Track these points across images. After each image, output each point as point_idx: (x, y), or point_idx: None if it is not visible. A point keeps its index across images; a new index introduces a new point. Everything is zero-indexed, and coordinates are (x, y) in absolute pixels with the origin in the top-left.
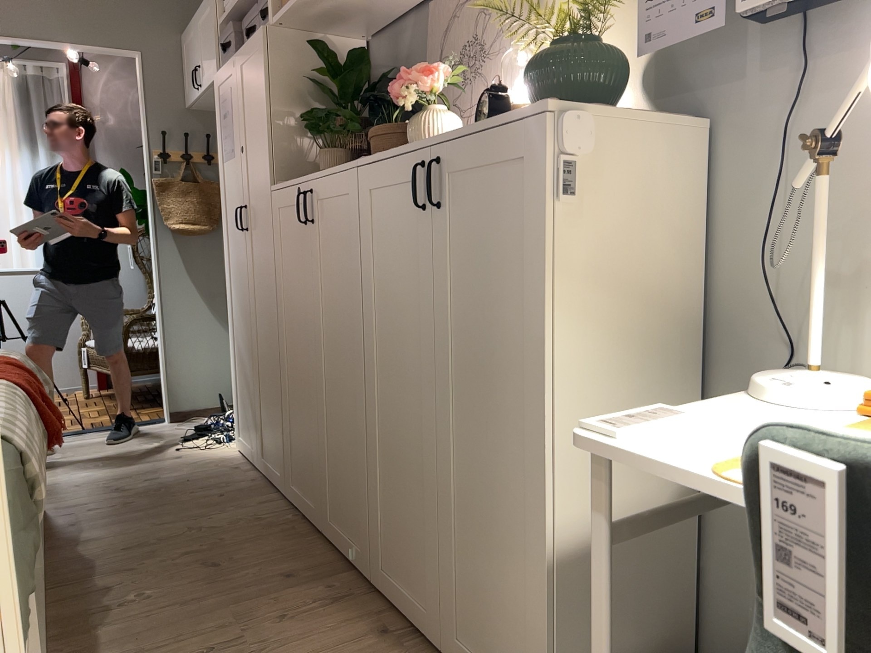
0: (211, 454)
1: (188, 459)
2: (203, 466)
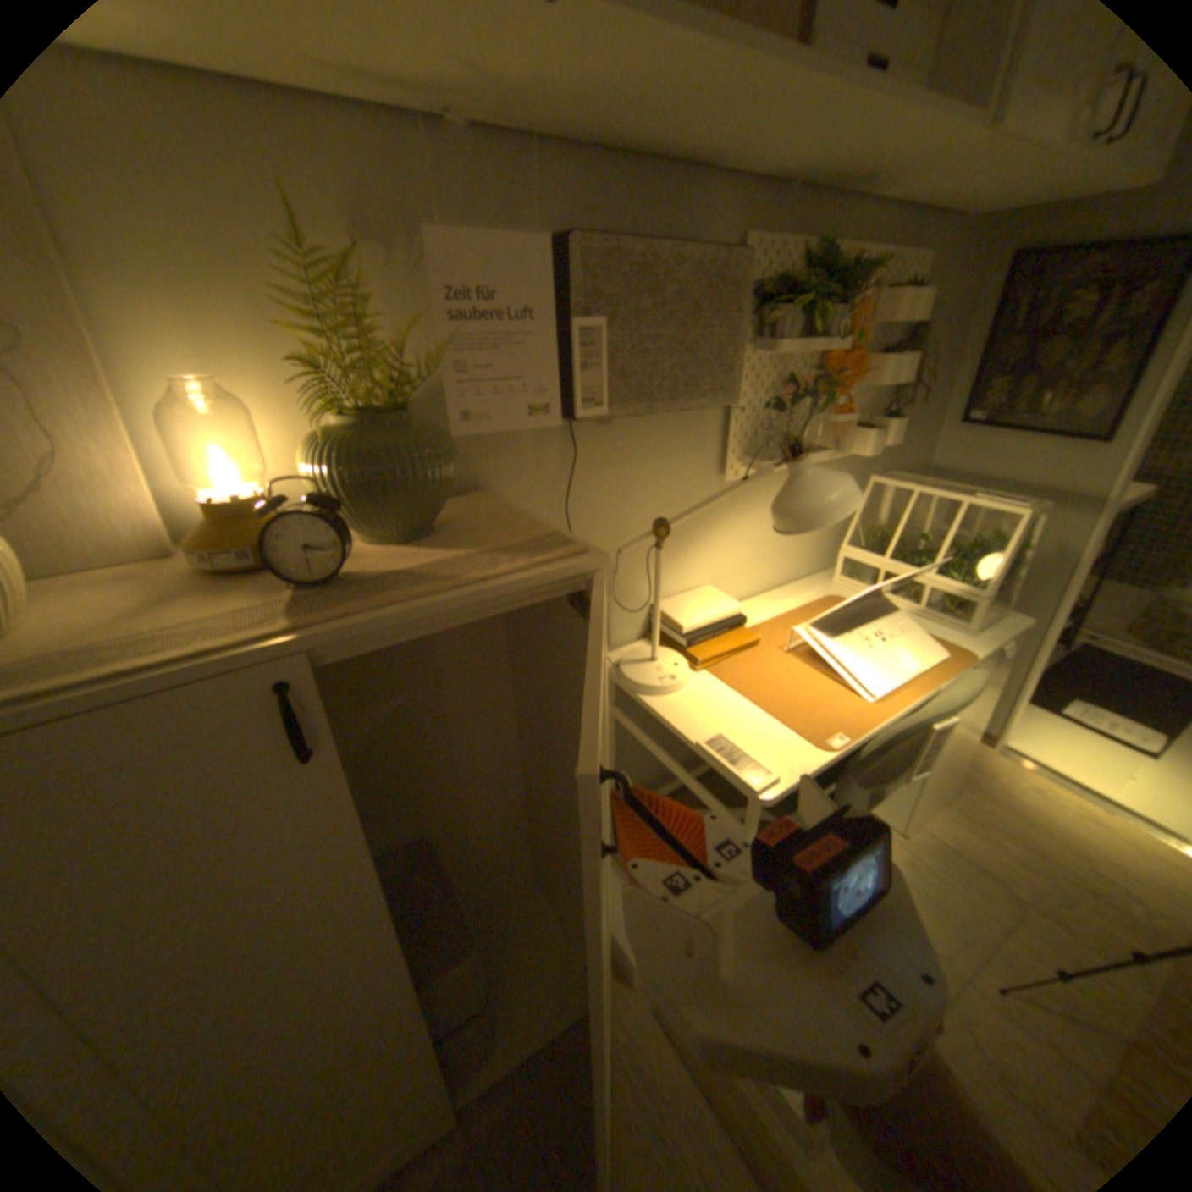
0: None
1: None
2: None
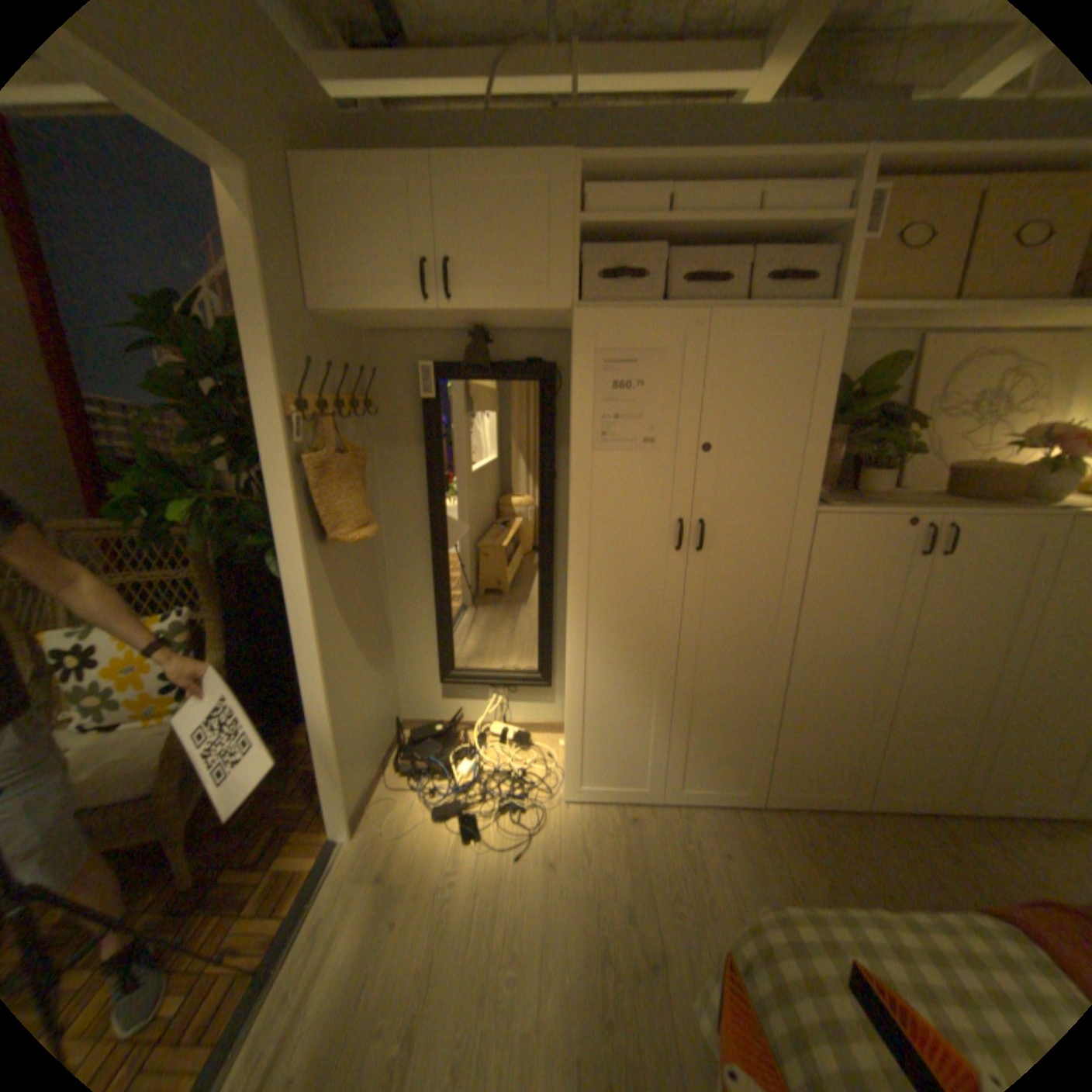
0: (563, 831)
1: (566, 858)
2: (608, 850)
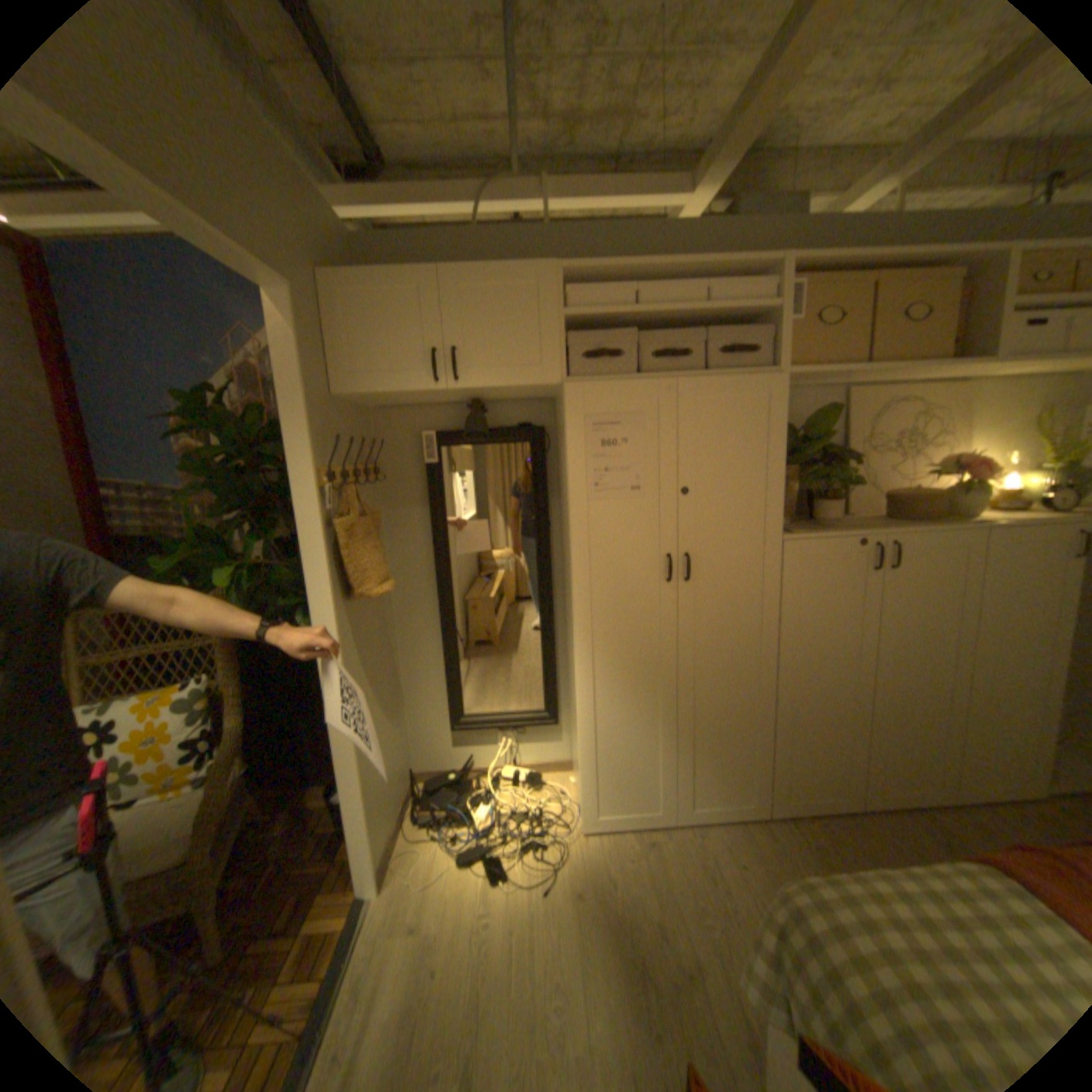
0: (585, 864)
1: (592, 889)
2: (631, 876)
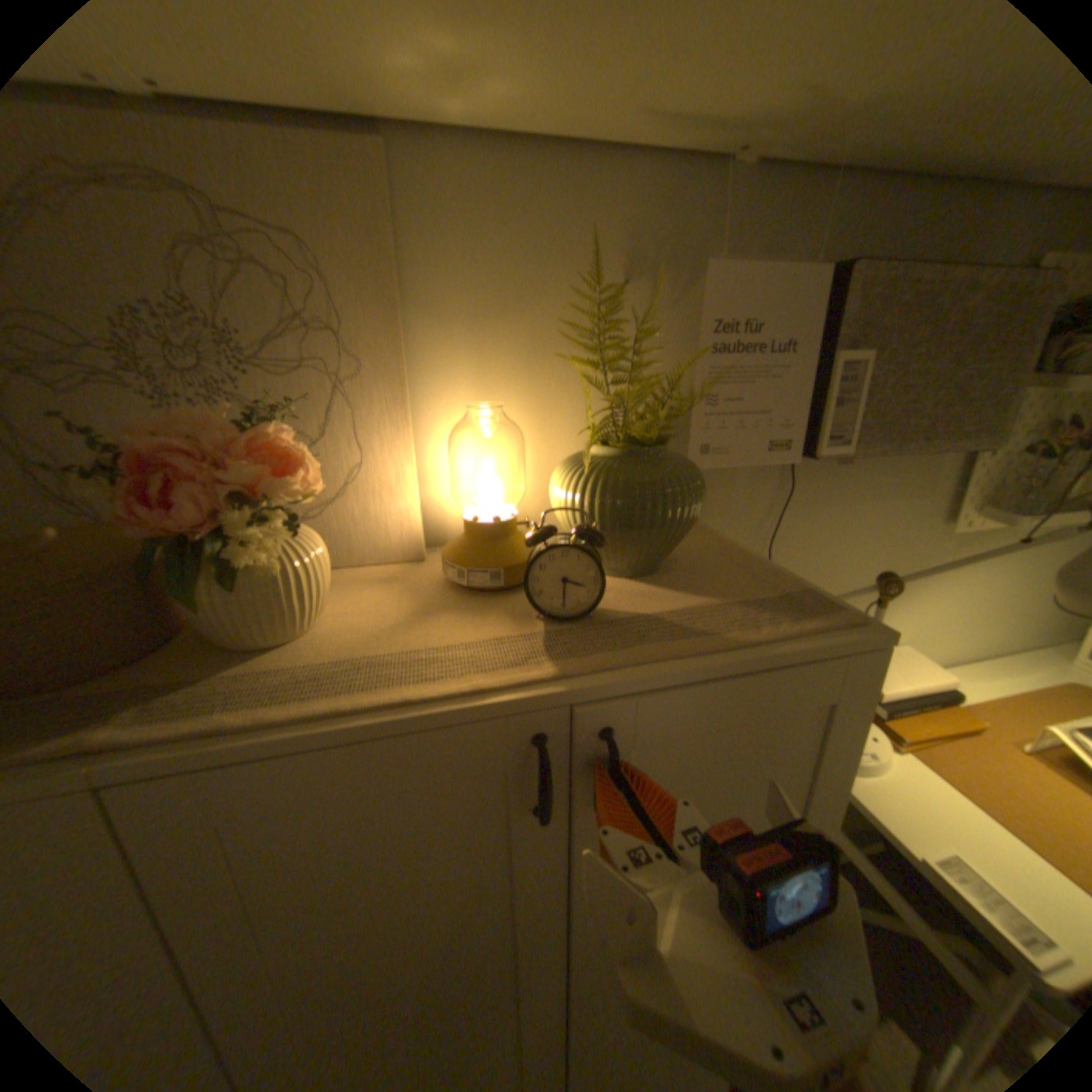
0: None
1: None
2: None
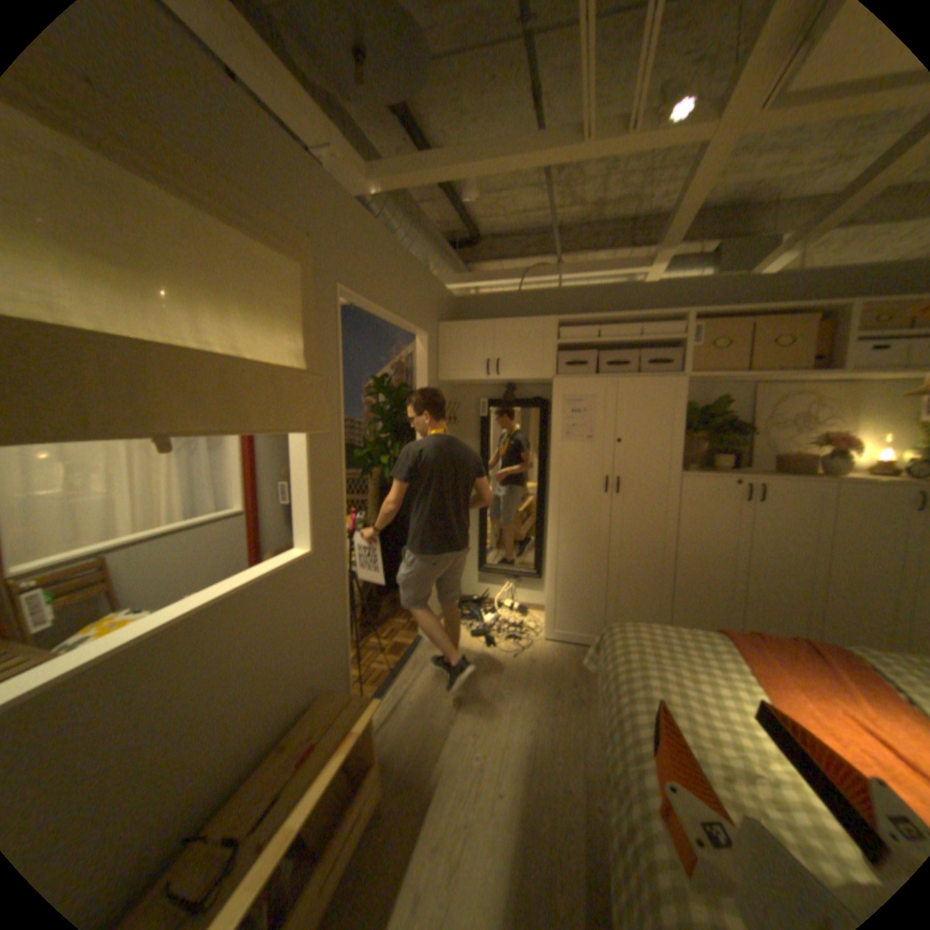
0: (541, 652)
1: (541, 661)
2: (566, 662)
